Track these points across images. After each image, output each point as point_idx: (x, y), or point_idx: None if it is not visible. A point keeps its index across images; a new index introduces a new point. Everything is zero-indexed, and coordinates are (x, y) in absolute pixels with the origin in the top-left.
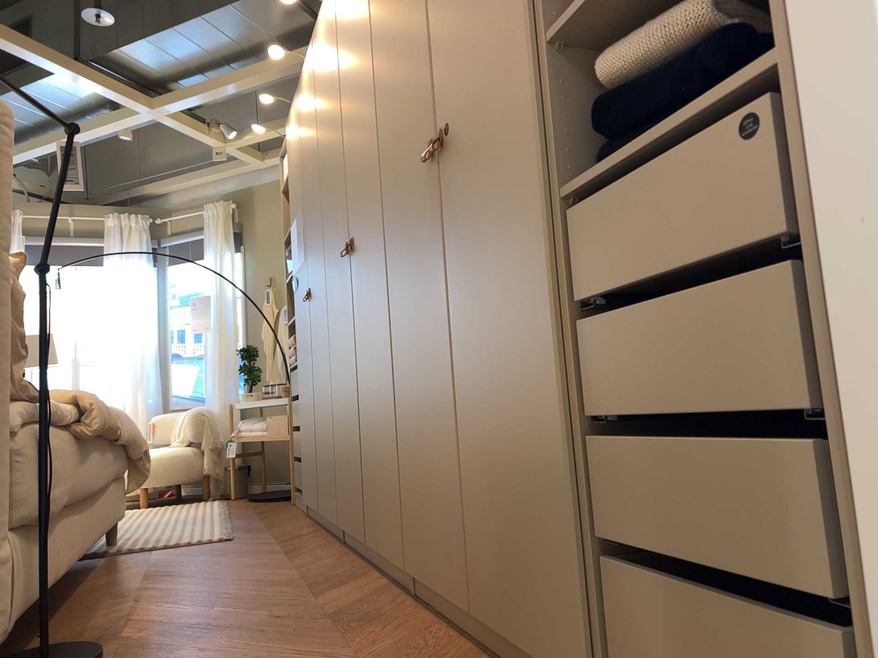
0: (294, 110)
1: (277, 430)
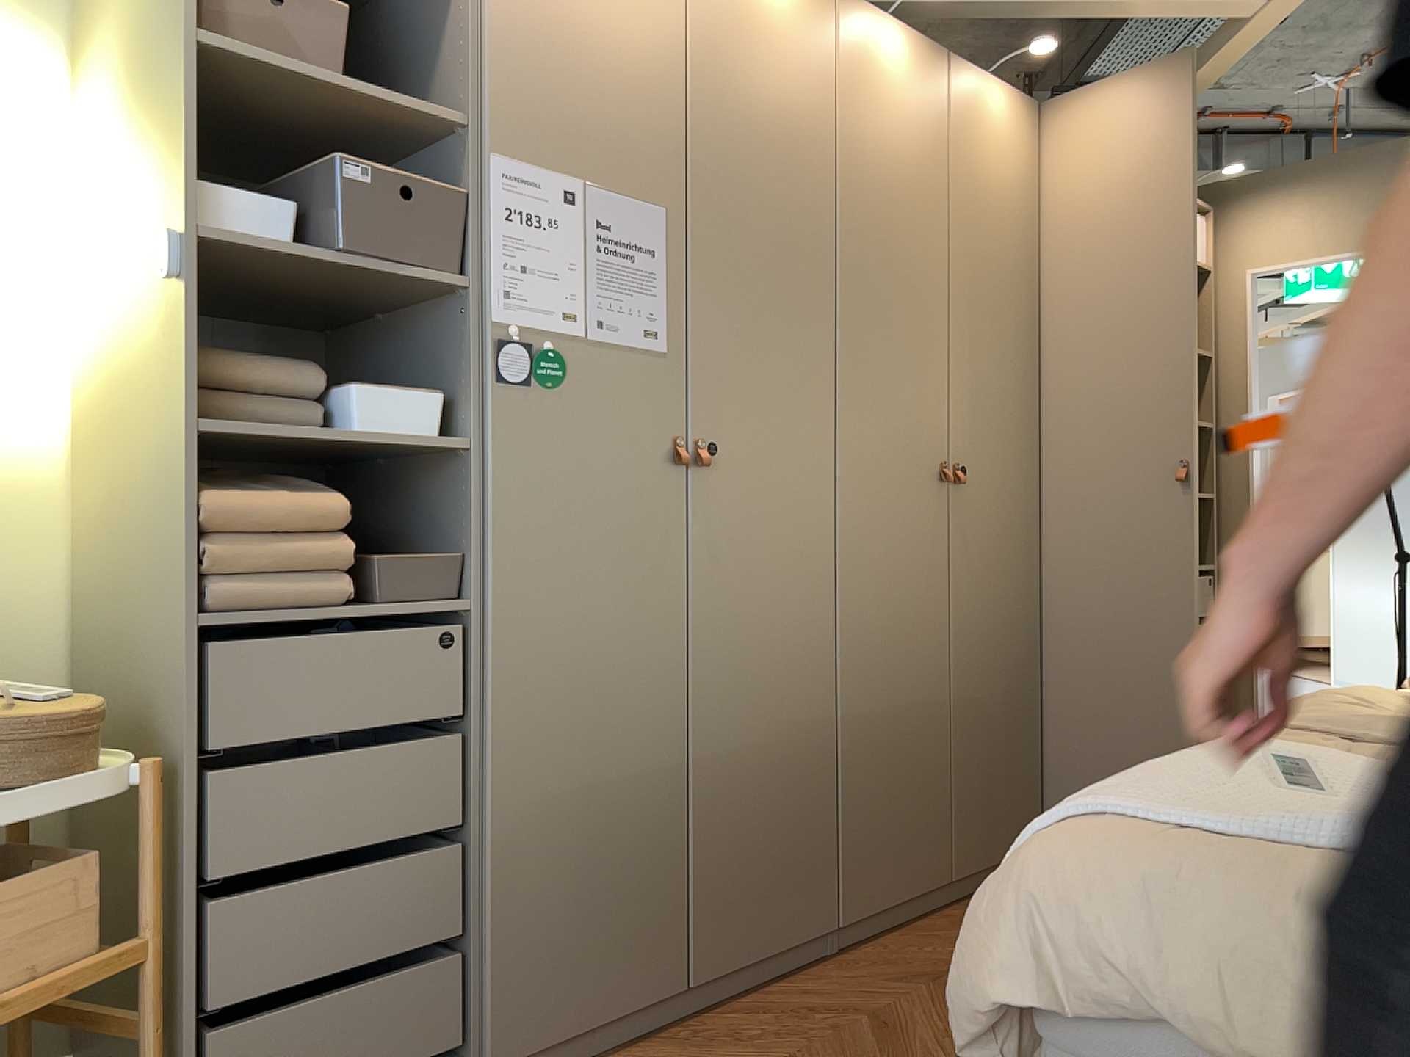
0: None
1: None
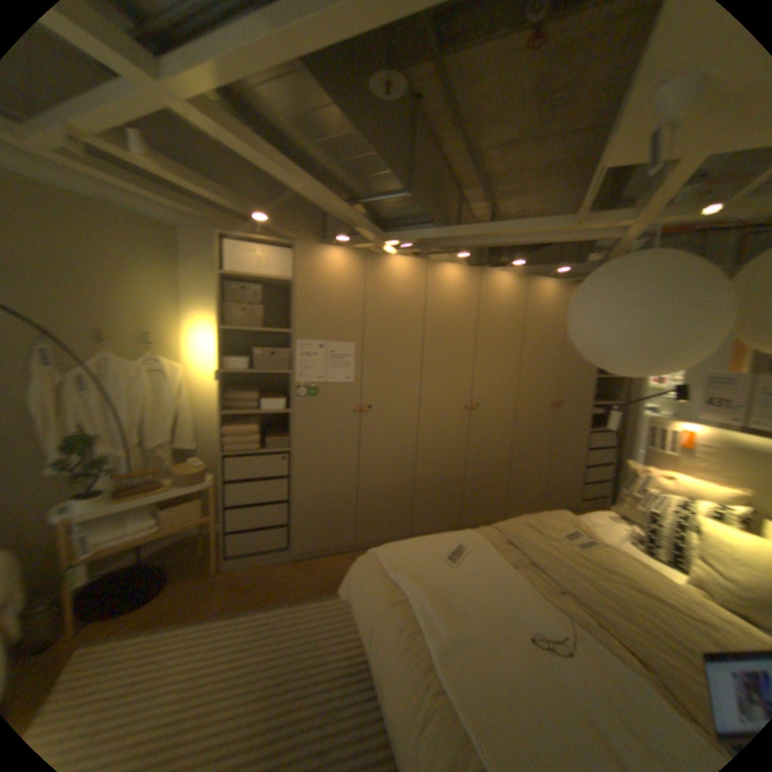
0: (332, 246)
1: (170, 526)
